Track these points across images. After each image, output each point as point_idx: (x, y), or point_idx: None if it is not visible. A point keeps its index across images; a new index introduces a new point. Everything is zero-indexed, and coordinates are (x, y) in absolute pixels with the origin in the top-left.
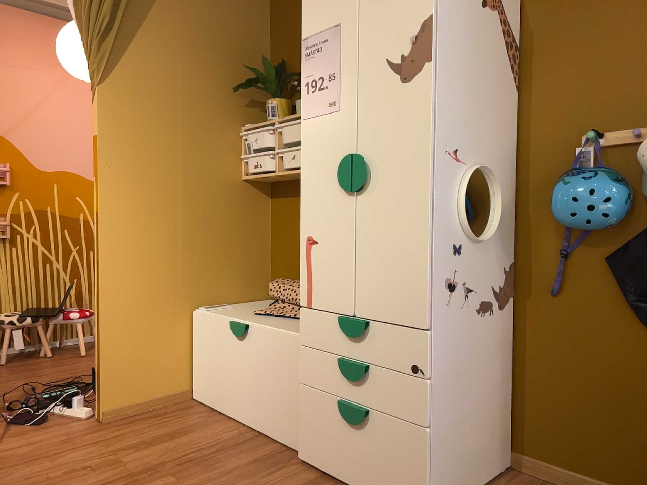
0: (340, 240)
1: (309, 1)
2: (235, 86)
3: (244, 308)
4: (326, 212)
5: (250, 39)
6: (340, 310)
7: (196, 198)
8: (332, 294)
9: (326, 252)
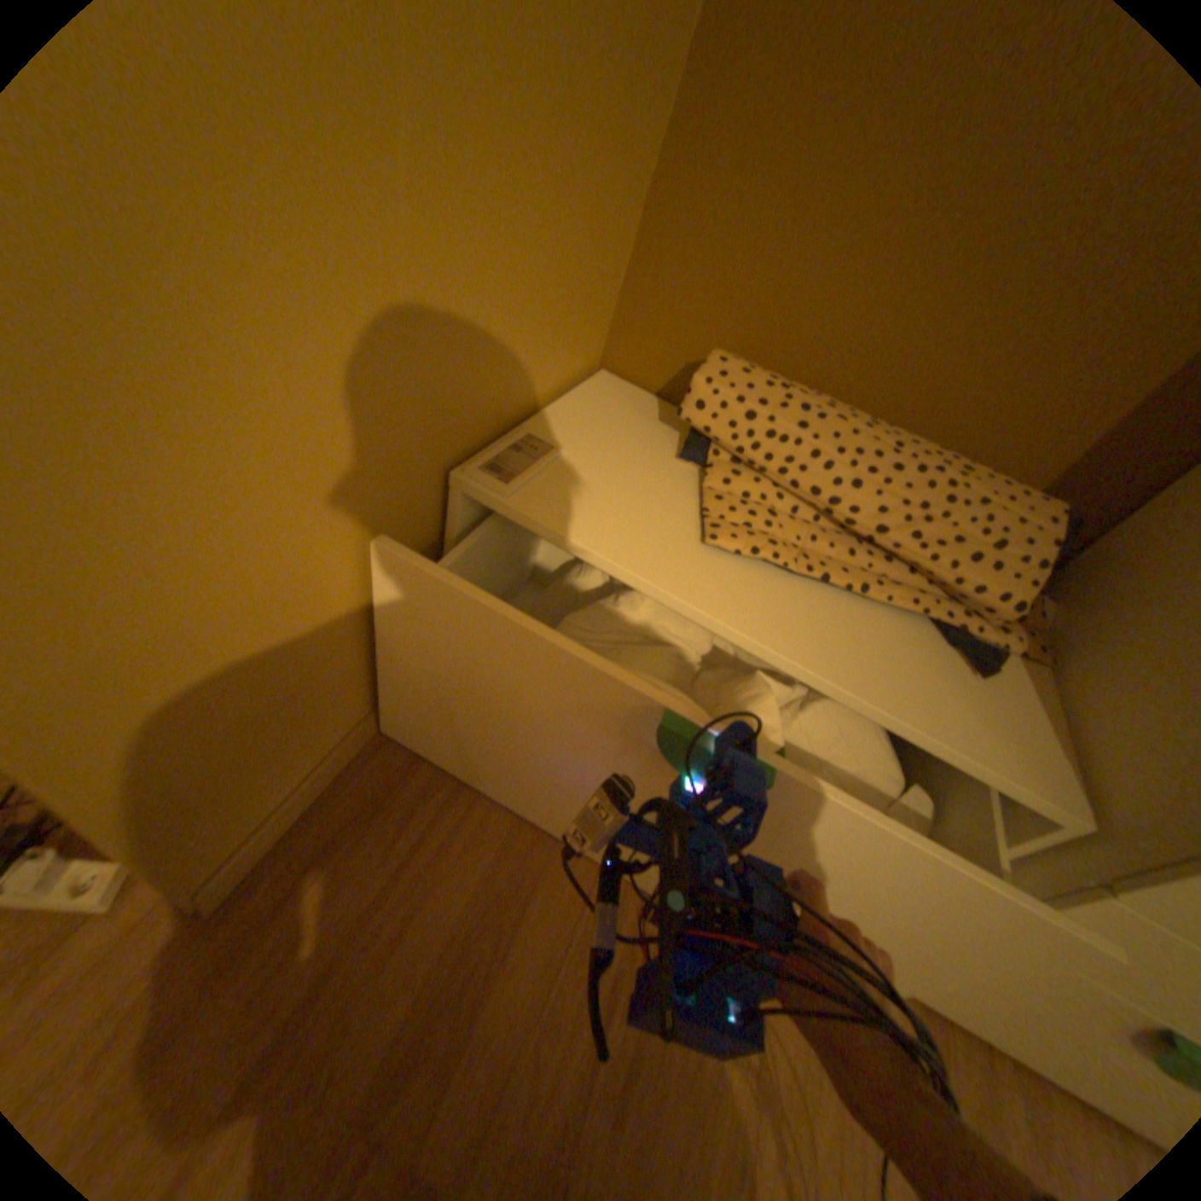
0: None
1: None
2: None
3: (633, 479)
4: None
5: None
6: None
7: None
8: None
9: None
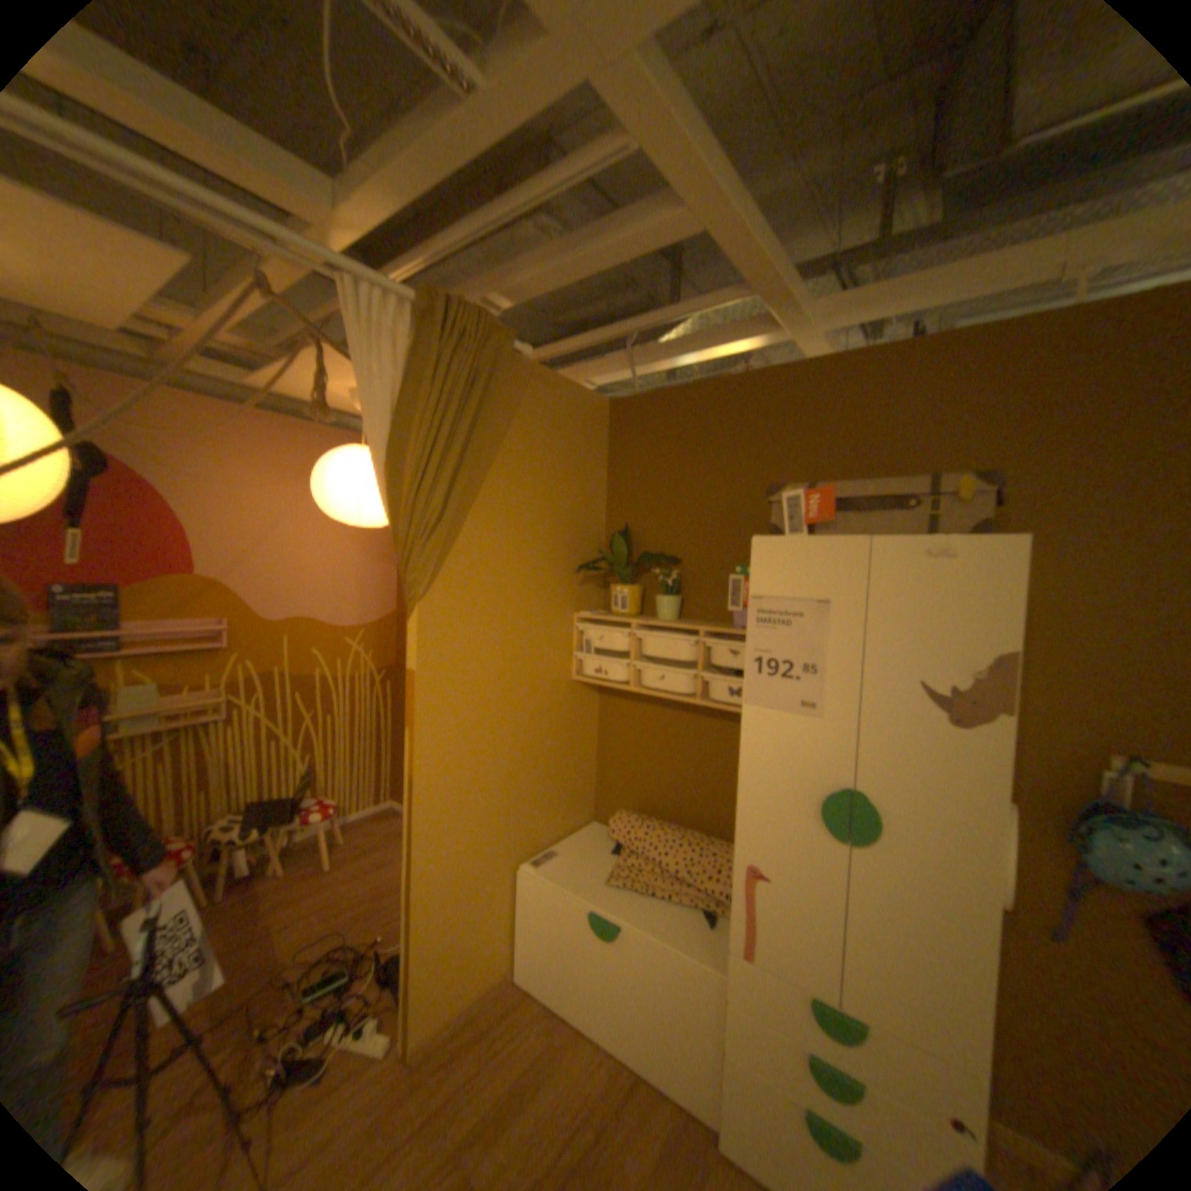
0: (818, 897)
1: (768, 548)
2: (571, 564)
3: (587, 866)
4: (792, 849)
5: (587, 498)
6: (814, 991)
7: (527, 721)
8: (798, 964)
9: (789, 903)
